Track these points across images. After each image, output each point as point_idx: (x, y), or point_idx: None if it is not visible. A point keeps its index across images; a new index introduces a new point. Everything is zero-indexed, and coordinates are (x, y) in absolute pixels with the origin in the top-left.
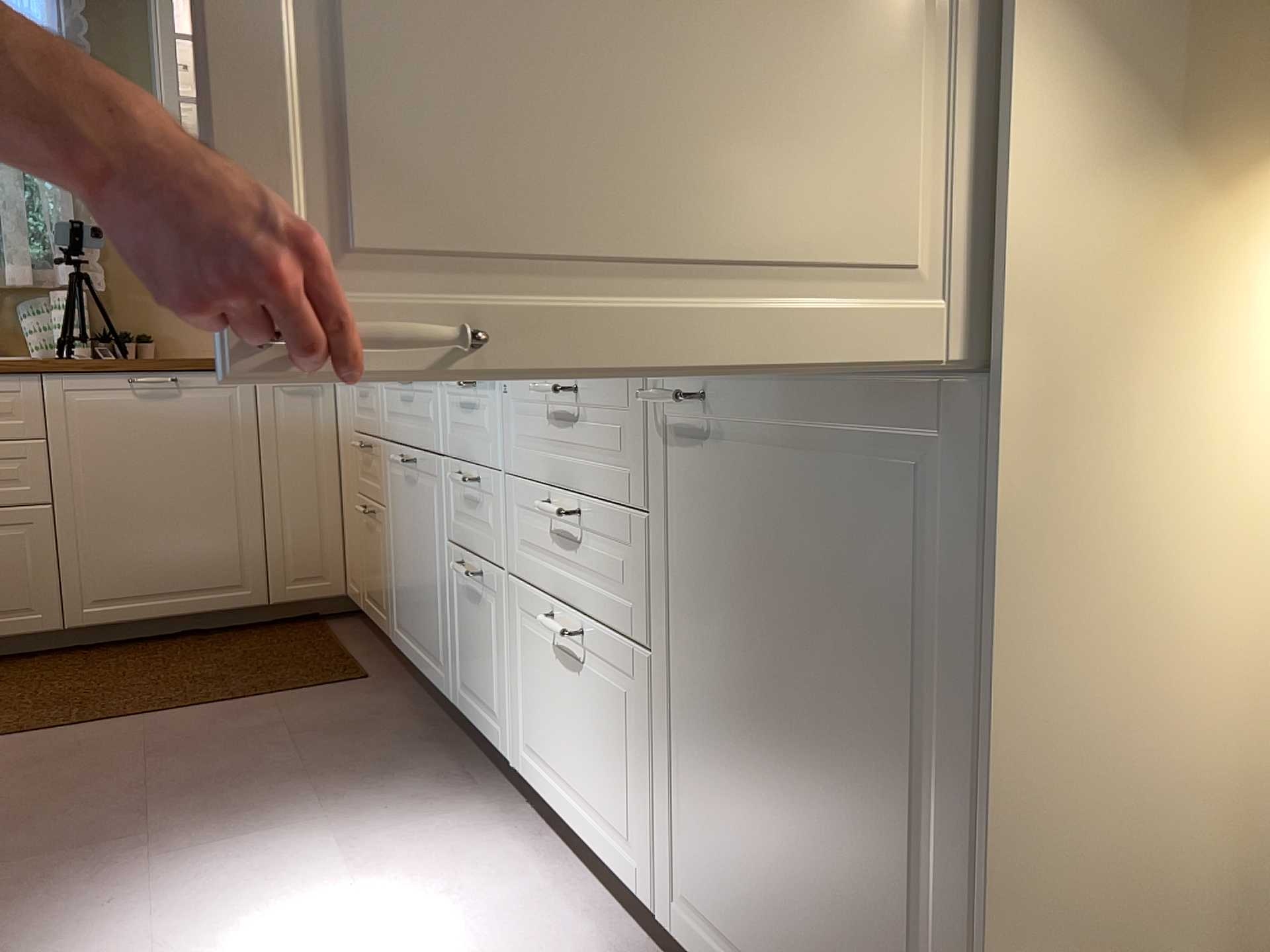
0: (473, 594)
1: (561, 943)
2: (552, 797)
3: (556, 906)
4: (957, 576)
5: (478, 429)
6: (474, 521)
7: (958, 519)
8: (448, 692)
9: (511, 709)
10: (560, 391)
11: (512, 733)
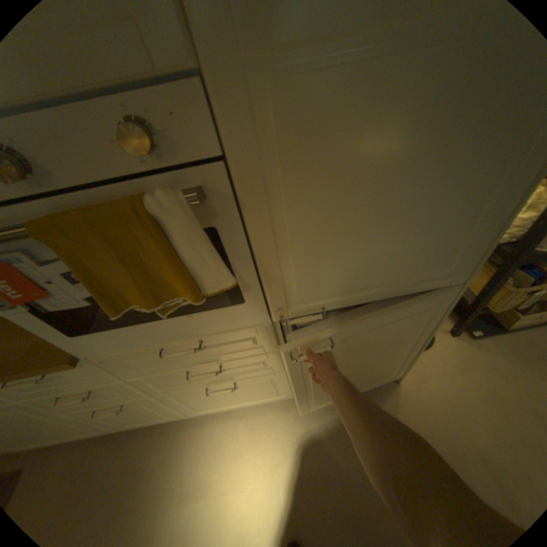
0: (112, 411)
1: (266, 425)
2: (220, 410)
3: (248, 421)
4: (427, 318)
5: (65, 382)
6: (92, 400)
7: (432, 310)
8: (107, 432)
9: (175, 412)
10: (194, 351)
11: (179, 415)
